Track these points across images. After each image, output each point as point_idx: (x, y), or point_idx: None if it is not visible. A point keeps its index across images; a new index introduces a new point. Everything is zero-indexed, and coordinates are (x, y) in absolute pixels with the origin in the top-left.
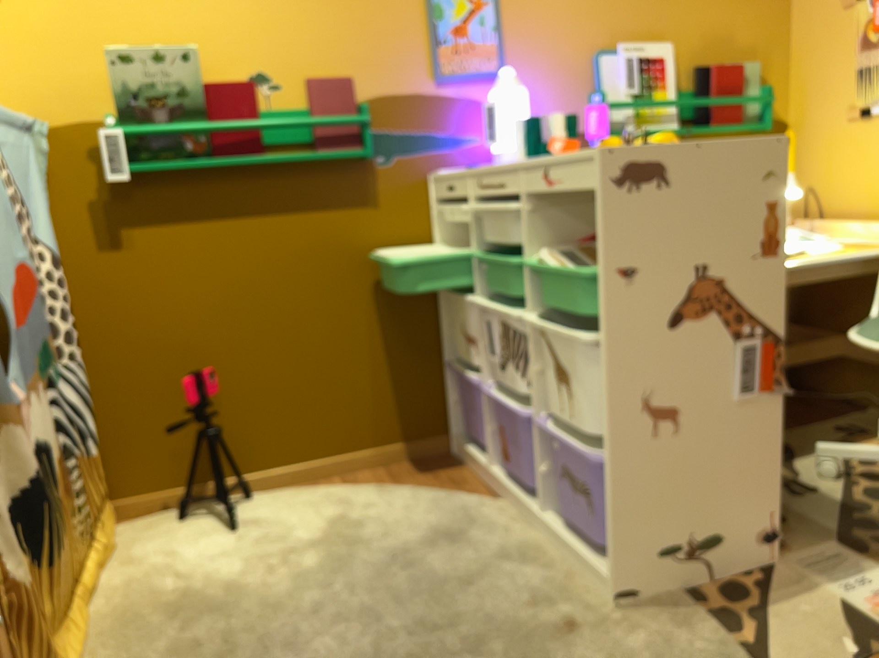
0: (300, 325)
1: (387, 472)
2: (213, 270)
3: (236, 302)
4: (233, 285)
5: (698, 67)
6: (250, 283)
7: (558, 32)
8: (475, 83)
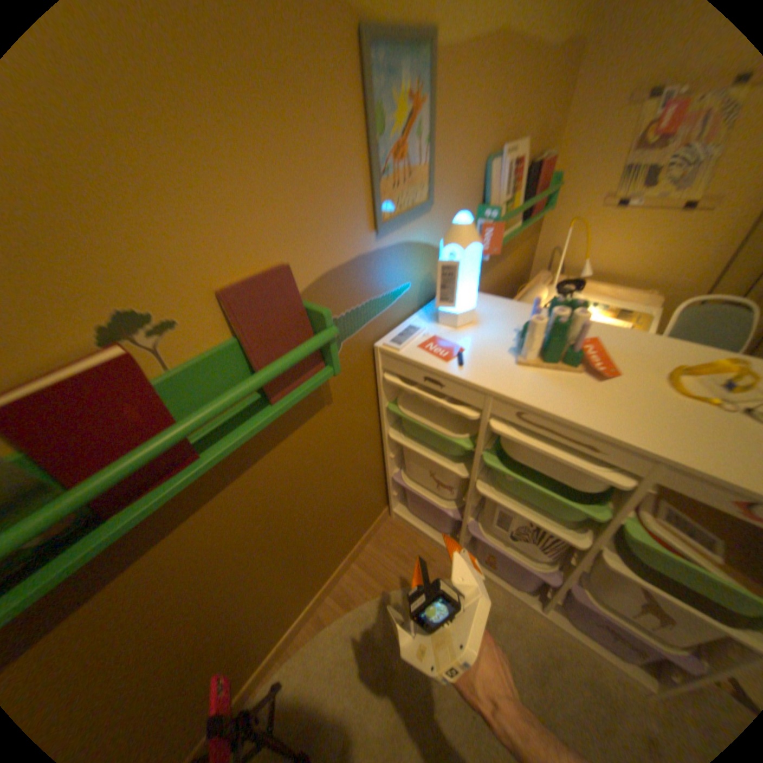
0: (280, 547)
1: (363, 566)
2: (164, 599)
3: (207, 593)
4: (198, 585)
5: (536, 159)
6: (219, 565)
7: (471, 132)
8: (410, 219)
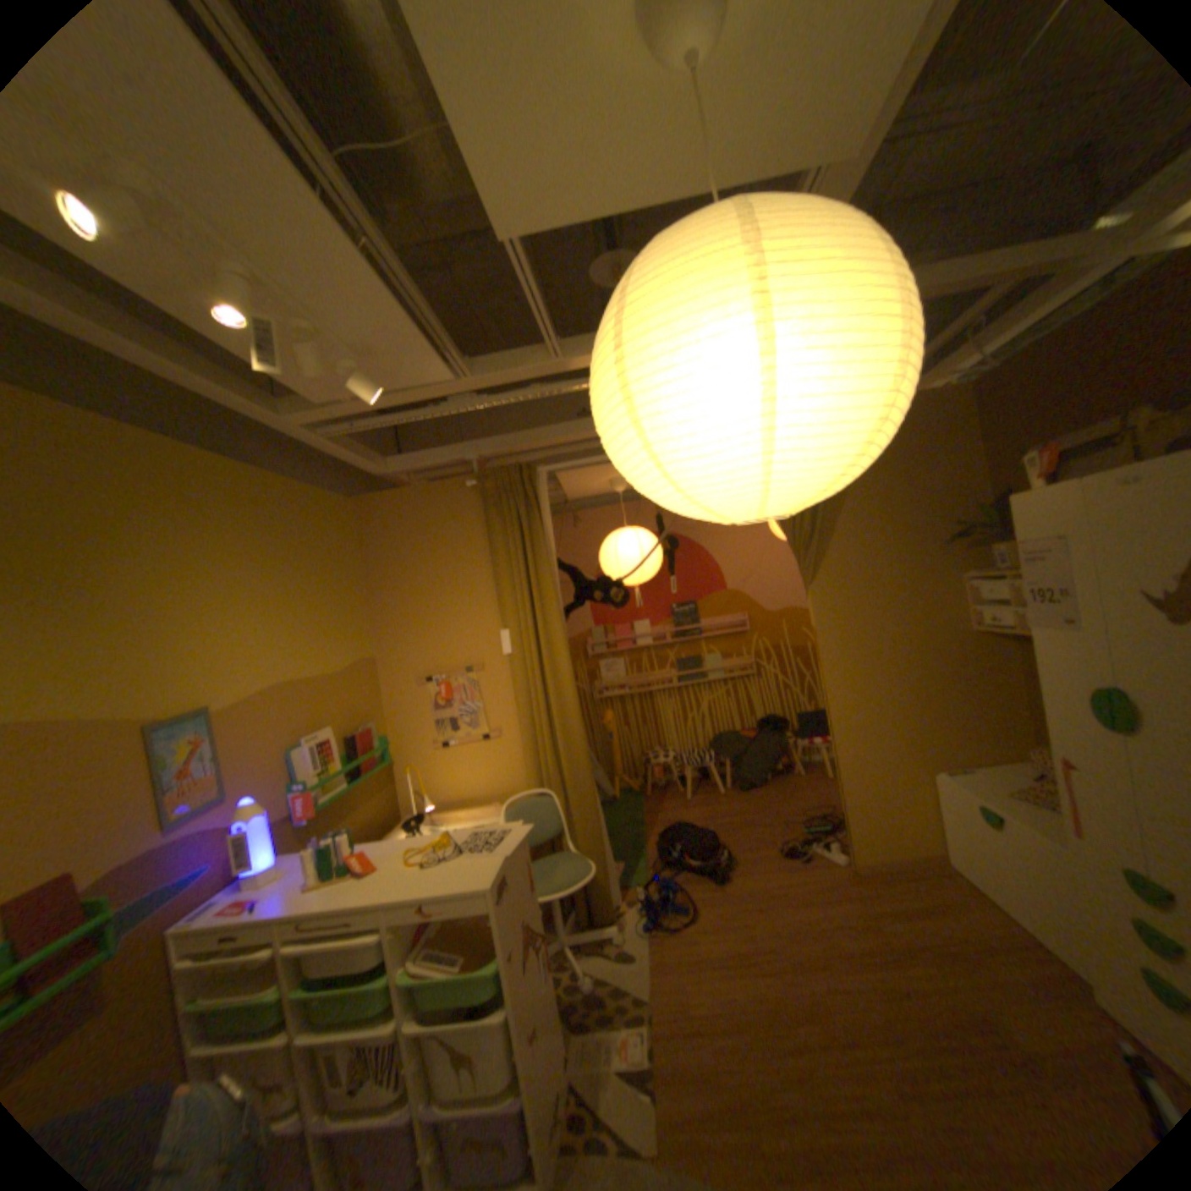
0: None
1: None
2: None
3: None
4: None
5: (347, 738)
6: None
7: (260, 745)
8: (200, 816)
